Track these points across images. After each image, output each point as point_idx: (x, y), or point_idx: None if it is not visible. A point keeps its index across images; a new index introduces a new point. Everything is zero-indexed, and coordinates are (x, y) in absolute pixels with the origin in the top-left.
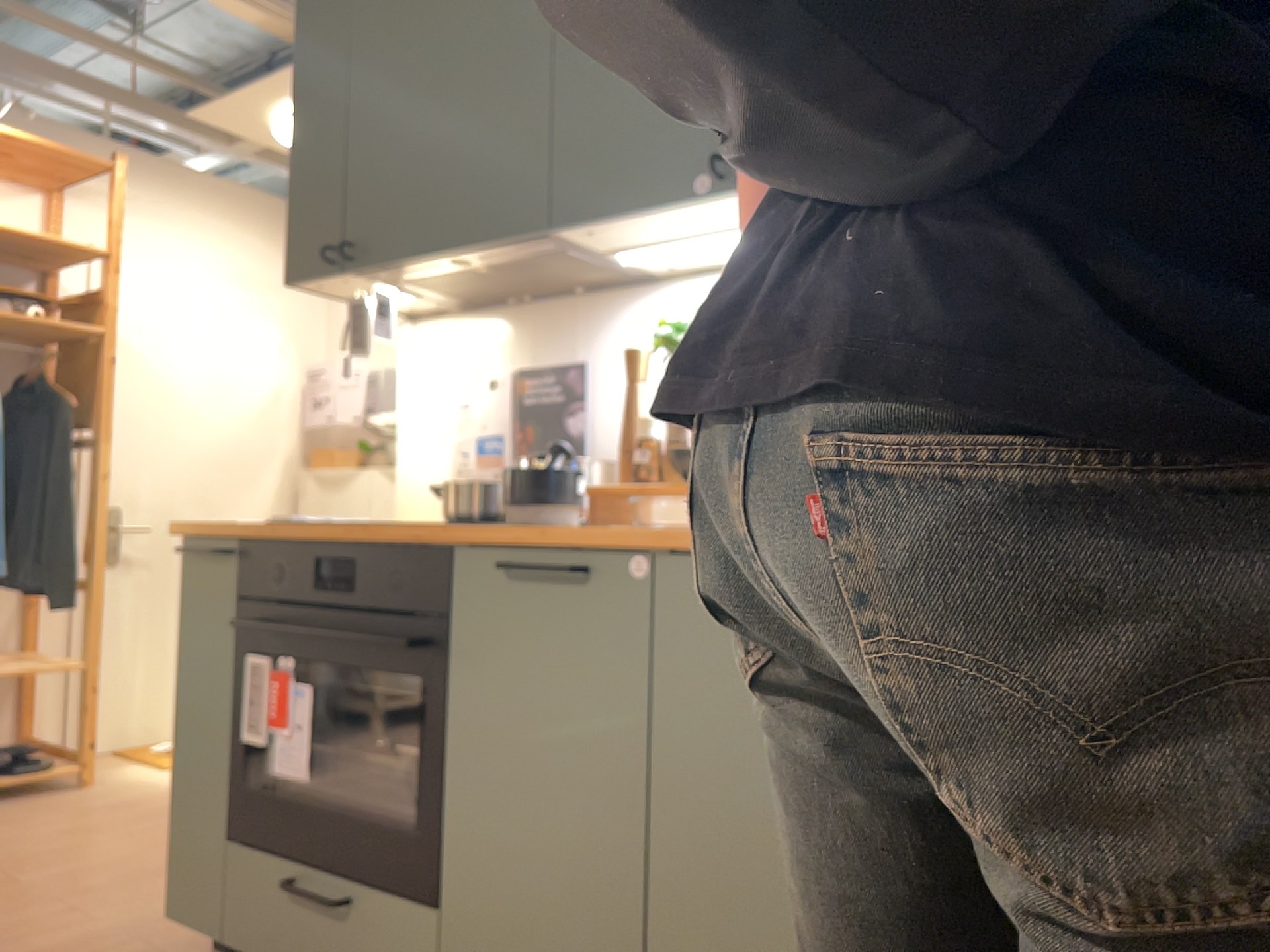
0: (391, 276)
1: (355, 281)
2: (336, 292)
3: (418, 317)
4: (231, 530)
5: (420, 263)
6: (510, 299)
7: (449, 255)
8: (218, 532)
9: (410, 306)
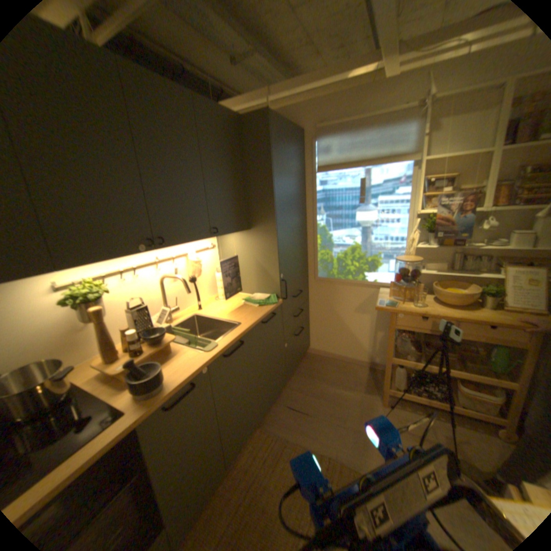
0: None
1: None
2: None
3: None
4: None
5: None
6: None
7: None
8: None
9: None
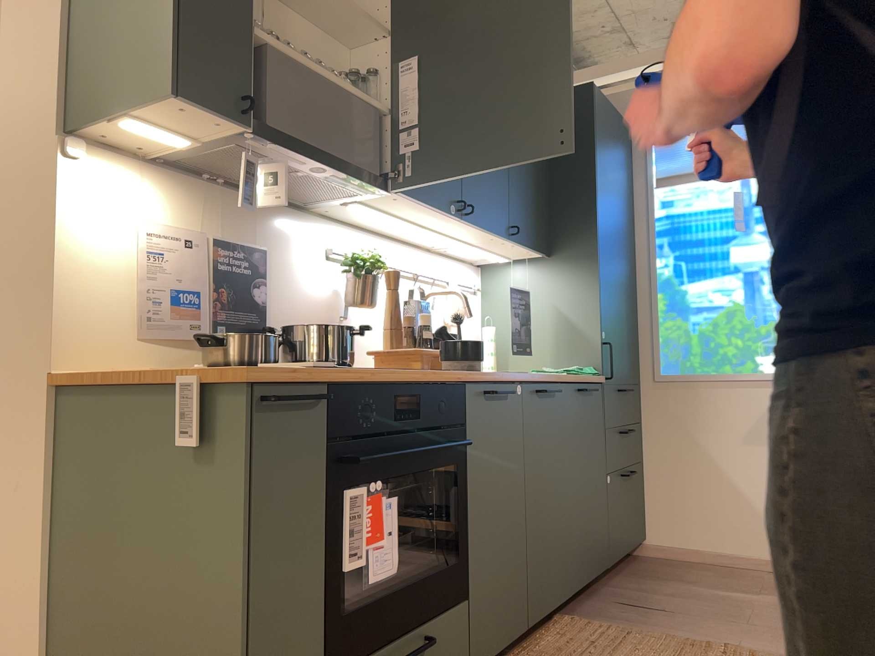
0: (265, 146)
1: (221, 127)
2: (163, 113)
3: (84, 138)
4: (329, 375)
5: (308, 157)
6: (209, 175)
7: (333, 166)
8: (310, 377)
9: (114, 134)
